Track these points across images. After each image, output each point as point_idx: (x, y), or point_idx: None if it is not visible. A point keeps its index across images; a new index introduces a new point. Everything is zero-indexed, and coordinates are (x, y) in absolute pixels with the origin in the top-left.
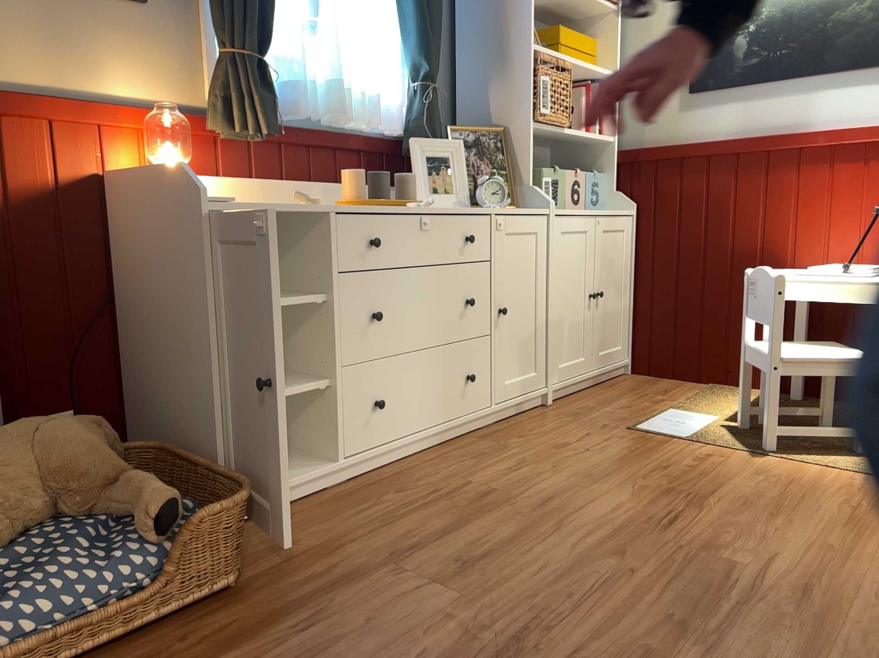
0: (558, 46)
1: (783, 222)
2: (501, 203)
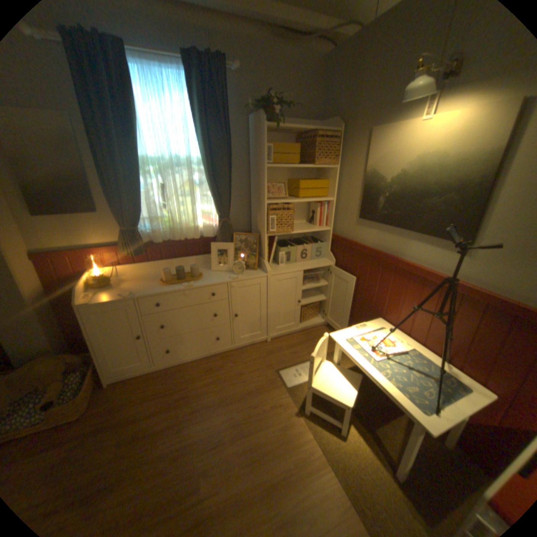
0: (298, 189)
1: (384, 296)
2: (241, 273)
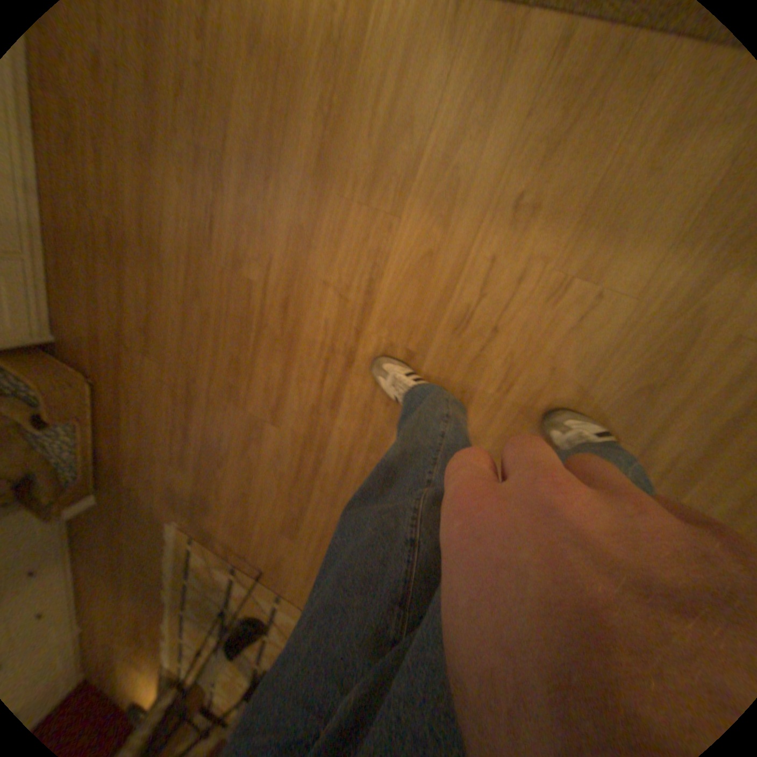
0: None
1: None
2: None
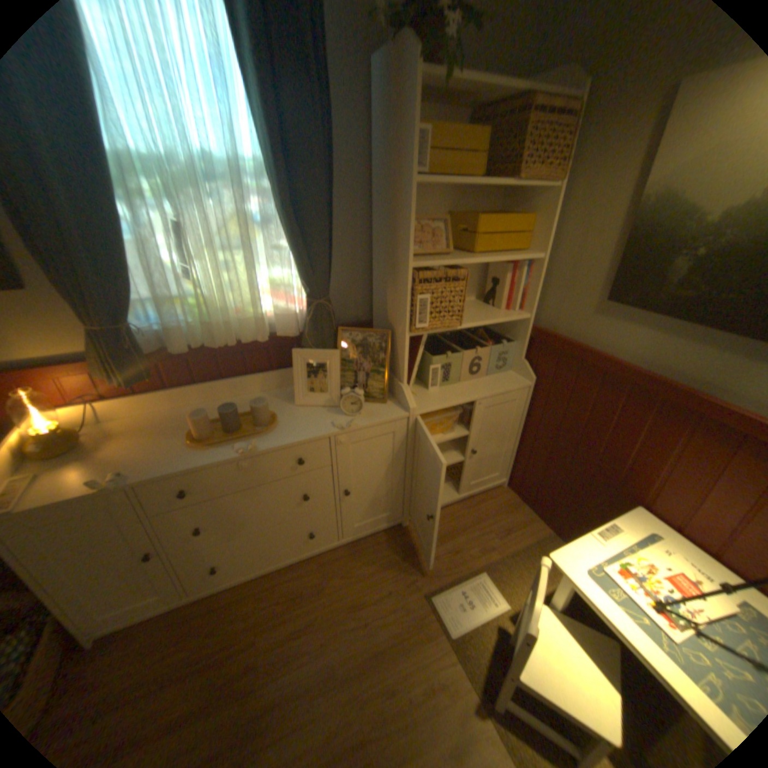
0: (475, 234)
1: (658, 467)
2: (357, 412)
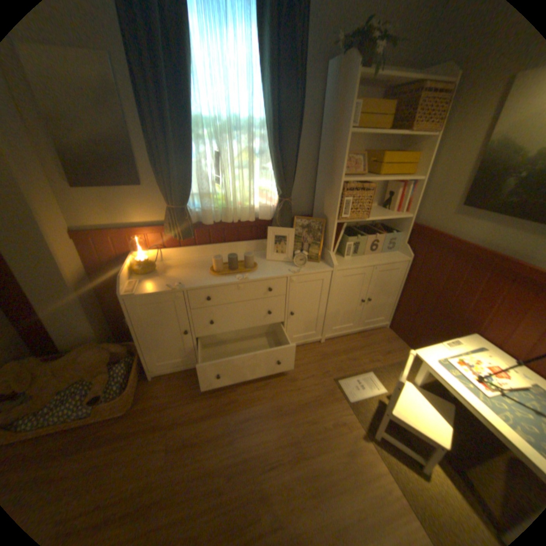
0: (381, 163)
1: (489, 308)
2: (303, 265)
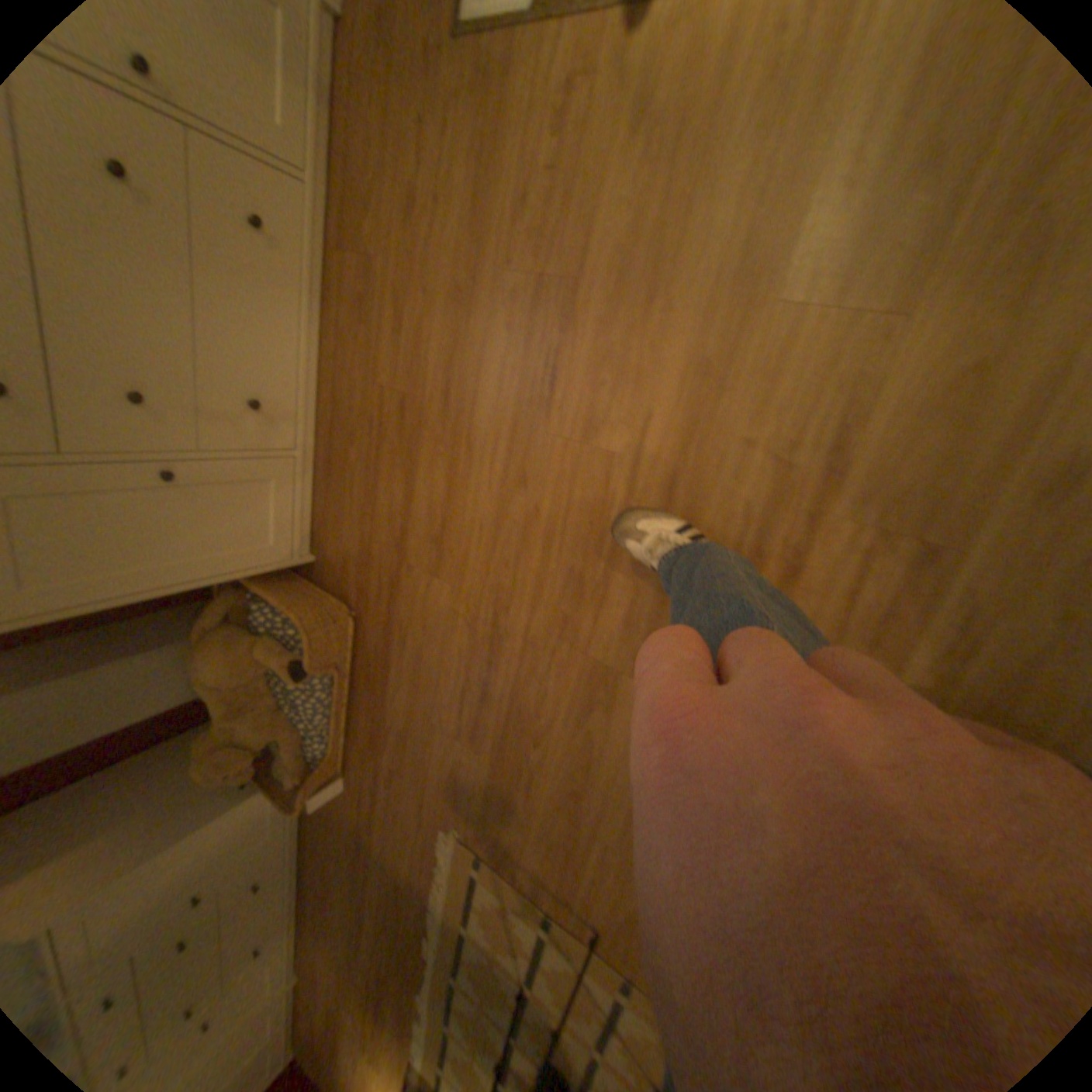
0: None
1: None
2: None
